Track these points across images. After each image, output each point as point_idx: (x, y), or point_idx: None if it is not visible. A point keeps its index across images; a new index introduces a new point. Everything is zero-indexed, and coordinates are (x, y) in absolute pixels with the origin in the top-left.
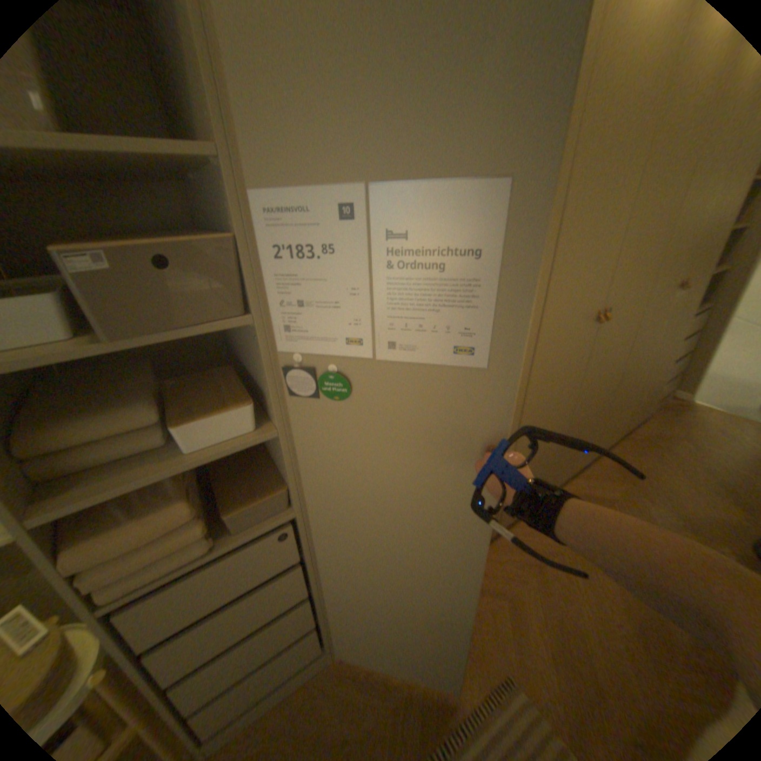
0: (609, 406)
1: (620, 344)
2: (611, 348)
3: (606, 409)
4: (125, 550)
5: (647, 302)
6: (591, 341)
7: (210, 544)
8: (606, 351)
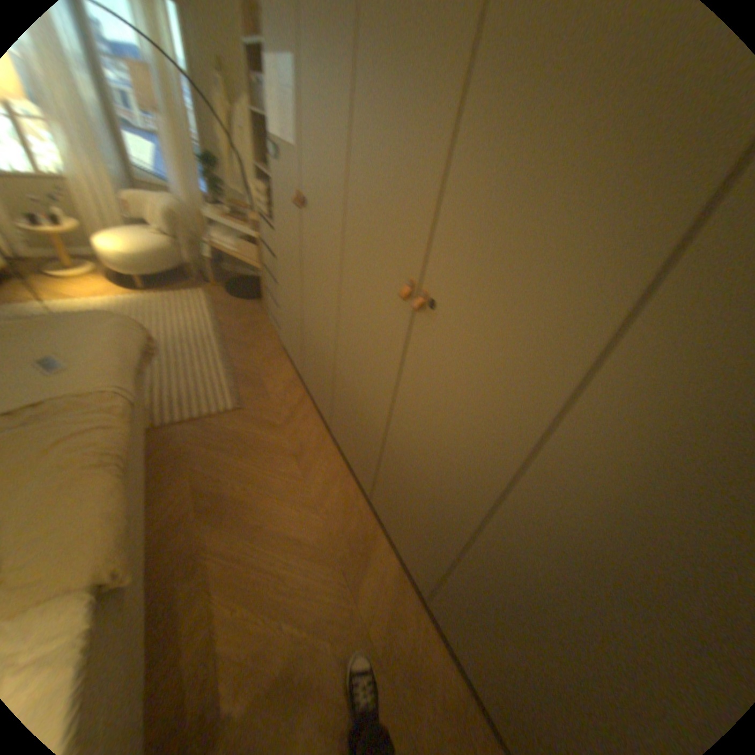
0: (448, 544)
1: (462, 424)
2: (439, 399)
3: (441, 534)
4: (256, 191)
5: (550, 417)
6: (399, 325)
7: (267, 216)
8: (429, 388)
